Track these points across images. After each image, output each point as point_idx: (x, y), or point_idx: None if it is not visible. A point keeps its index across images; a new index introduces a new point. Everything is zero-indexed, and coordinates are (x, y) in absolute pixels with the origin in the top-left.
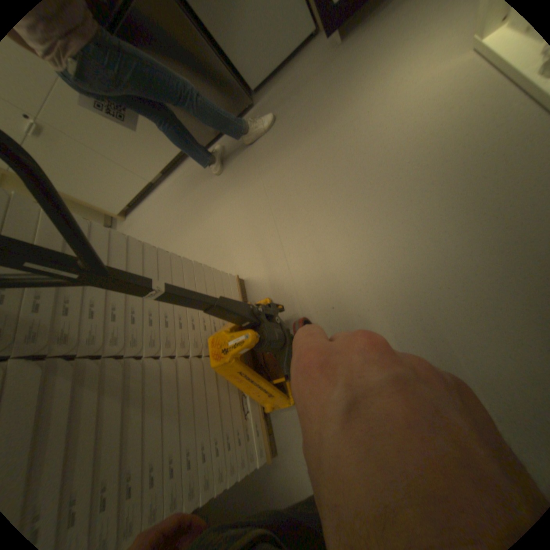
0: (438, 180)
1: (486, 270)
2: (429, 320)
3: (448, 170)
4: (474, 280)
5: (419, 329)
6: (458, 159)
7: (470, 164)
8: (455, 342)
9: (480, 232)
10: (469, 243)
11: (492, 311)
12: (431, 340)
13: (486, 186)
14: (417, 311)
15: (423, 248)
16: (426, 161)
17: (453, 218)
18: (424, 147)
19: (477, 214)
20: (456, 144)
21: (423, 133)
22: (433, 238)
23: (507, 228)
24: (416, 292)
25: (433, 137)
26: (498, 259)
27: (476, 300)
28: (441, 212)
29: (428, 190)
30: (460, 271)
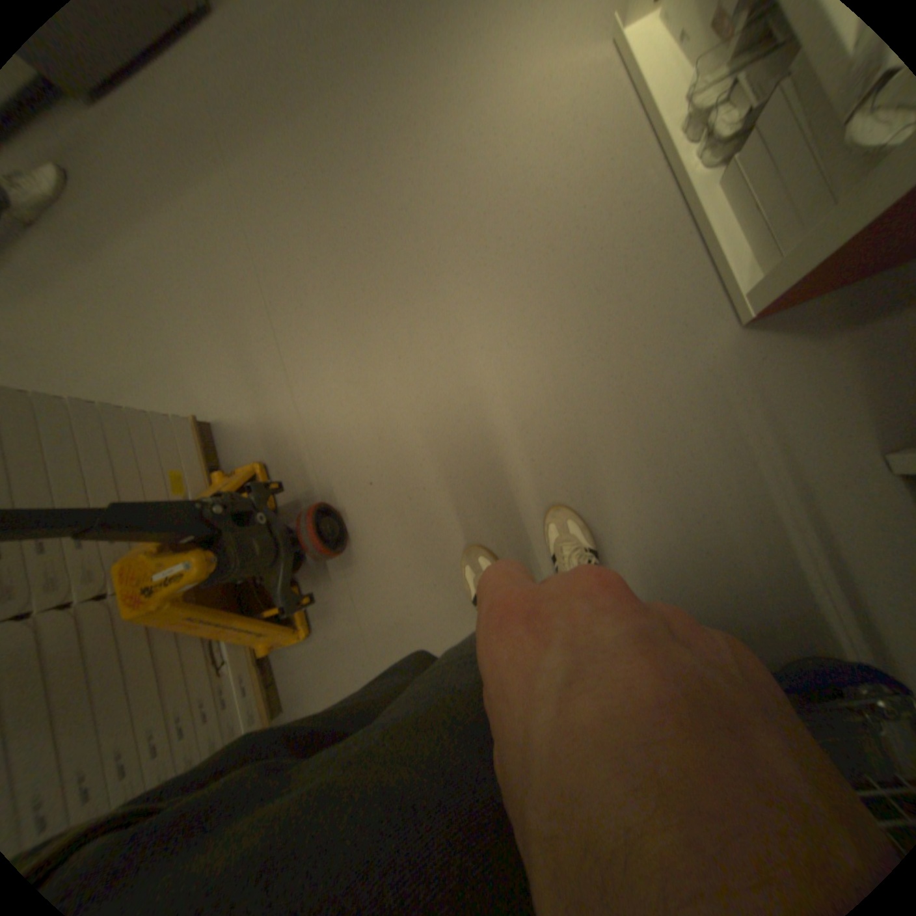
0: (536, 281)
1: (578, 436)
2: (503, 506)
3: (551, 265)
4: (562, 450)
5: (489, 519)
6: (566, 249)
7: (581, 262)
8: (531, 536)
9: (579, 377)
10: (563, 392)
11: (577, 495)
12: (503, 534)
13: (595, 304)
14: (490, 491)
15: (506, 394)
16: (523, 241)
17: (549, 350)
18: (523, 213)
19: (579, 348)
20: (566, 221)
21: (524, 186)
22: (520, 379)
23: (610, 376)
24: (490, 463)
25: (538, 197)
26: (594, 421)
27: (562, 479)
28: (535, 337)
29: (522, 296)
30: (548, 436)
